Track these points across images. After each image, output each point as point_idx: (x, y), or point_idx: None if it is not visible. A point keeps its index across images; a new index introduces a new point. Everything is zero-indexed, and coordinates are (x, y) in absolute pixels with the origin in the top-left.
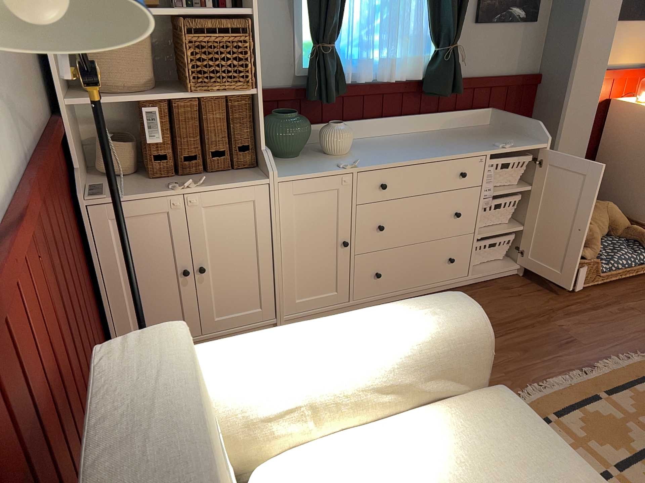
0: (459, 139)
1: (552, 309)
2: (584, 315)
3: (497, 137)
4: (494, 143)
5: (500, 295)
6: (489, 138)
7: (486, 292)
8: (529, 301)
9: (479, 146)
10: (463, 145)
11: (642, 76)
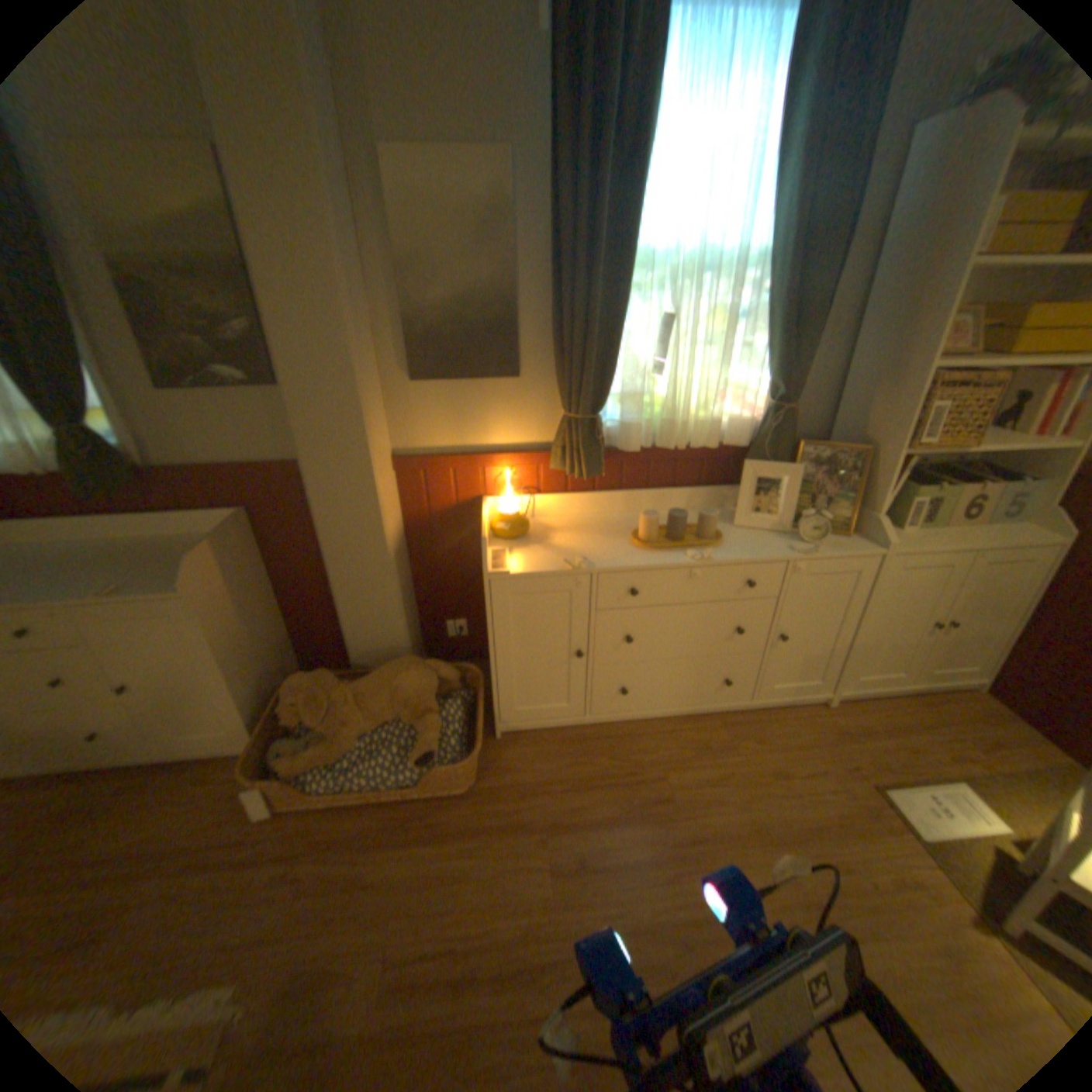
0: (113, 562)
1: (188, 846)
2: (208, 874)
3: (169, 564)
4: (117, 581)
5: (171, 795)
6: (152, 566)
7: (163, 784)
8: (187, 818)
9: (82, 586)
10: (75, 579)
11: (524, 467)
